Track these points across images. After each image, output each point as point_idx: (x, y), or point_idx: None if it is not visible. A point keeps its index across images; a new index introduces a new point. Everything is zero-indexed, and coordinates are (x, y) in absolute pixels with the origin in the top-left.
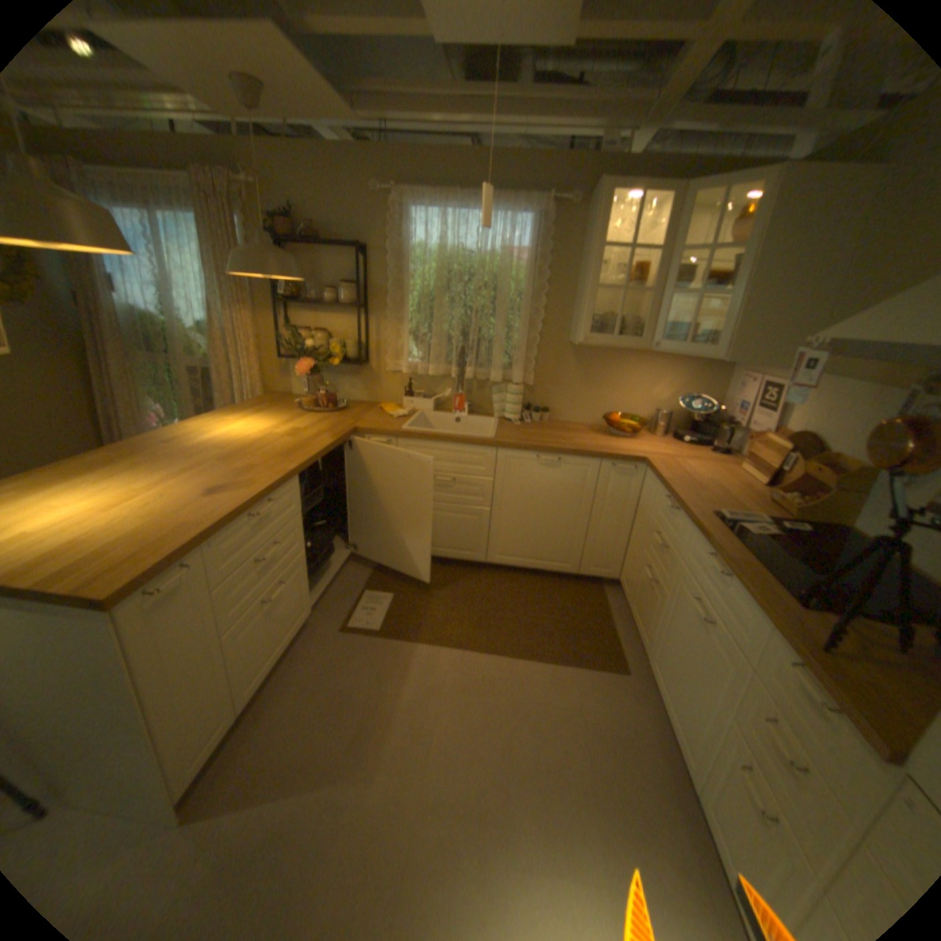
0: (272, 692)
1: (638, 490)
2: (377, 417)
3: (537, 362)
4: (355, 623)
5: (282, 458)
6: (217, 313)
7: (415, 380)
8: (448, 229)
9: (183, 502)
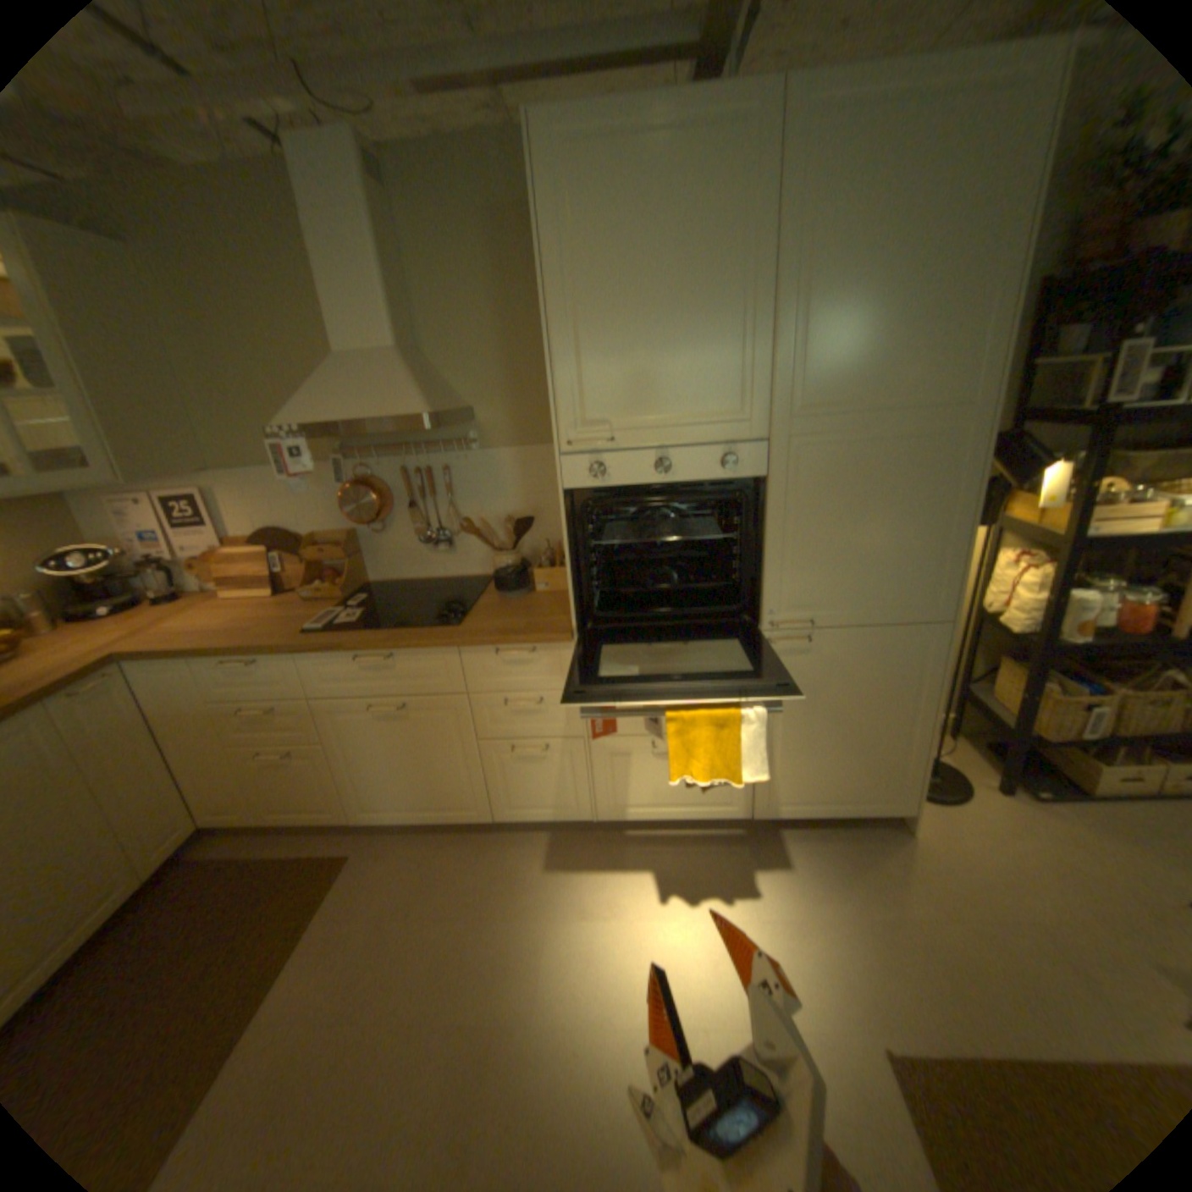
0: None
1: (133, 703)
2: None
3: None
4: None
5: None
6: None
7: None
8: None
9: None
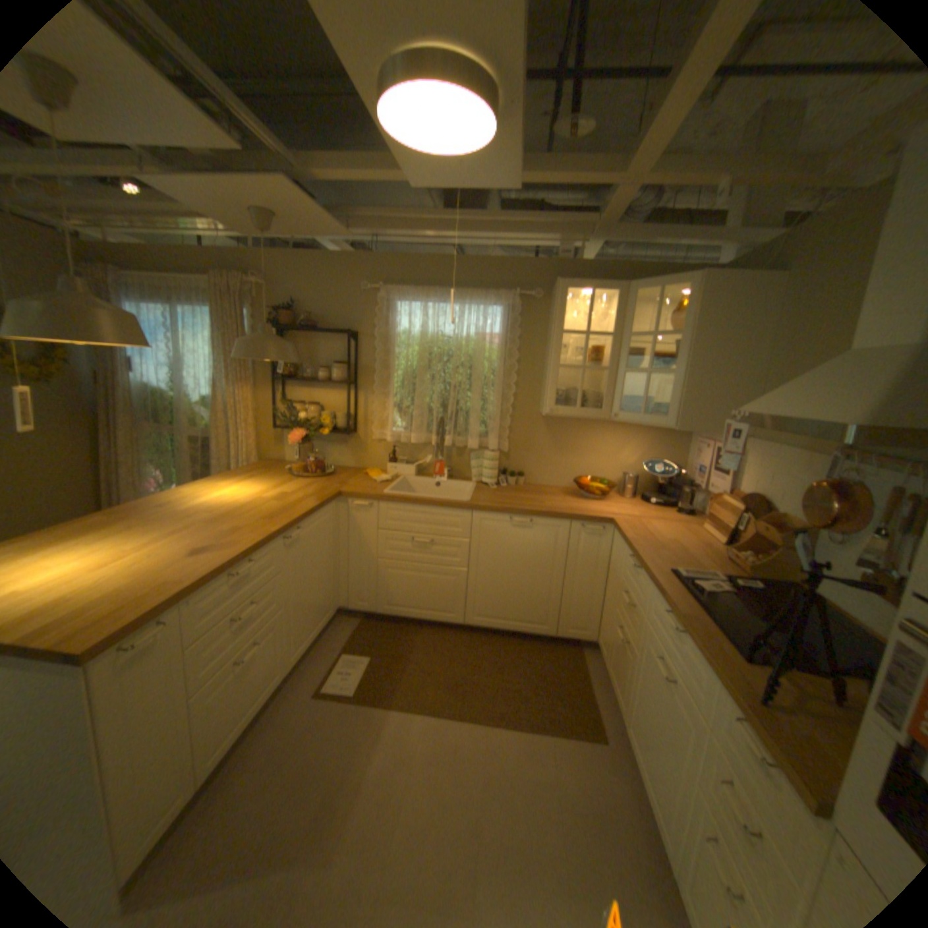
0: (236, 764)
1: (608, 550)
2: (361, 481)
3: (511, 431)
4: (328, 689)
5: (267, 521)
6: (222, 389)
7: (400, 447)
8: (429, 318)
9: (167, 562)
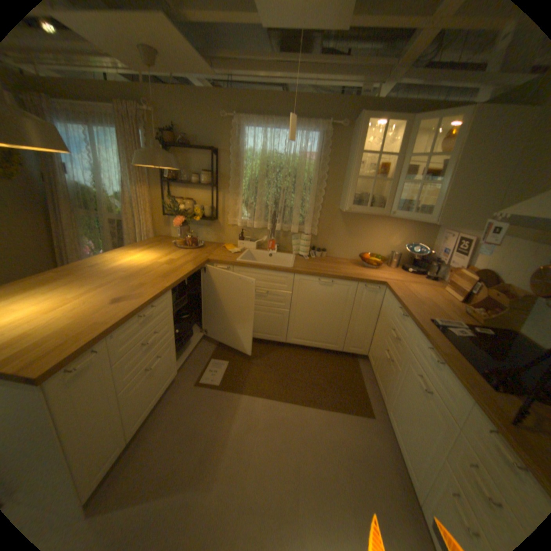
0: (150, 425)
1: (380, 301)
2: (222, 252)
3: (319, 221)
4: (204, 380)
5: (162, 279)
6: (127, 187)
7: (245, 230)
8: (267, 140)
9: (97, 307)
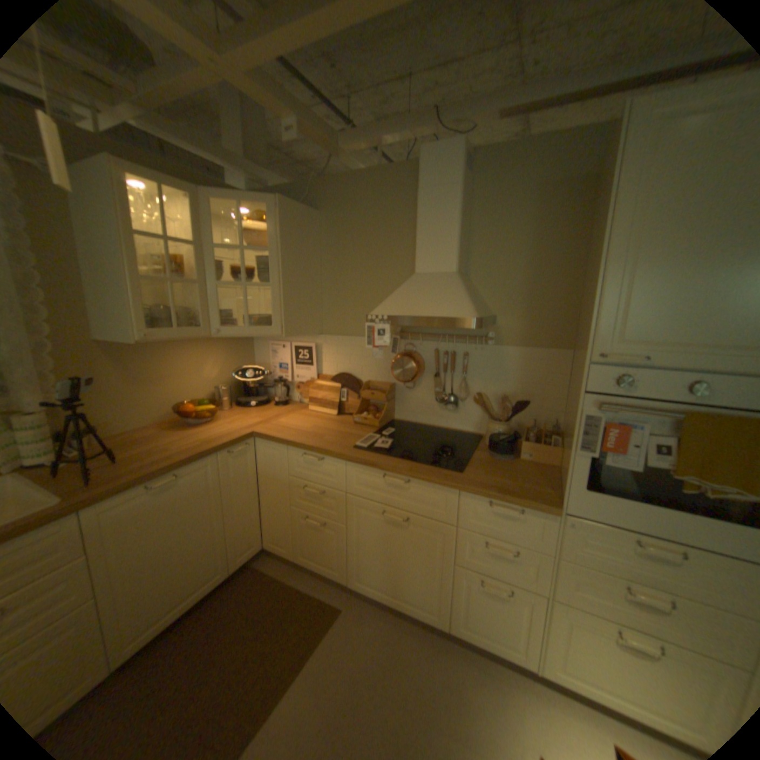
0: None
1: (254, 463)
2: None
3: (52, 375)
4: None
5: None
6: None
7: None
8: None
9: None
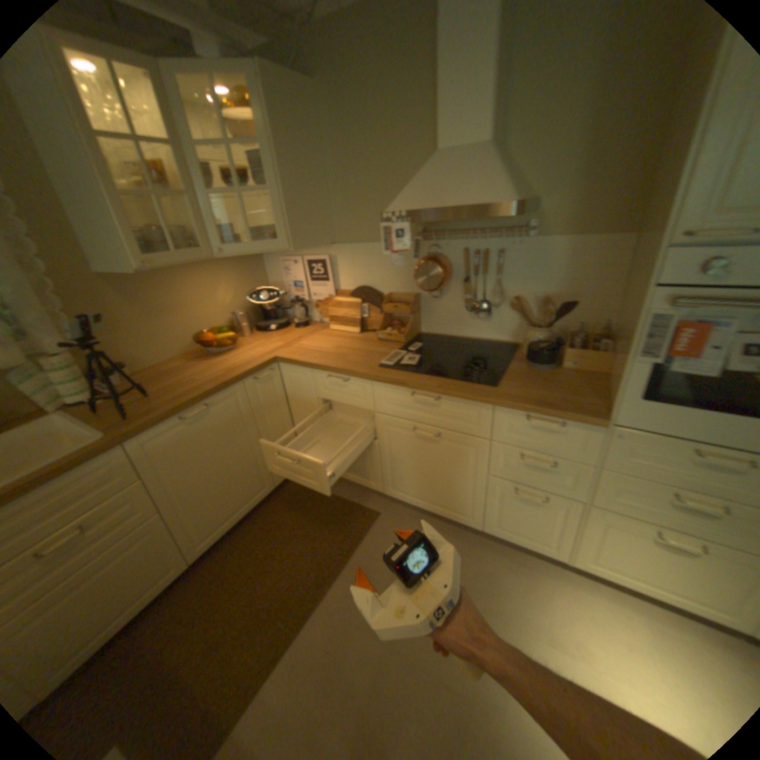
0: None
1: (283, 387)
2: None
3: (67, 314)
4: None
5: None
6: None
7: None
8: None
9: None
